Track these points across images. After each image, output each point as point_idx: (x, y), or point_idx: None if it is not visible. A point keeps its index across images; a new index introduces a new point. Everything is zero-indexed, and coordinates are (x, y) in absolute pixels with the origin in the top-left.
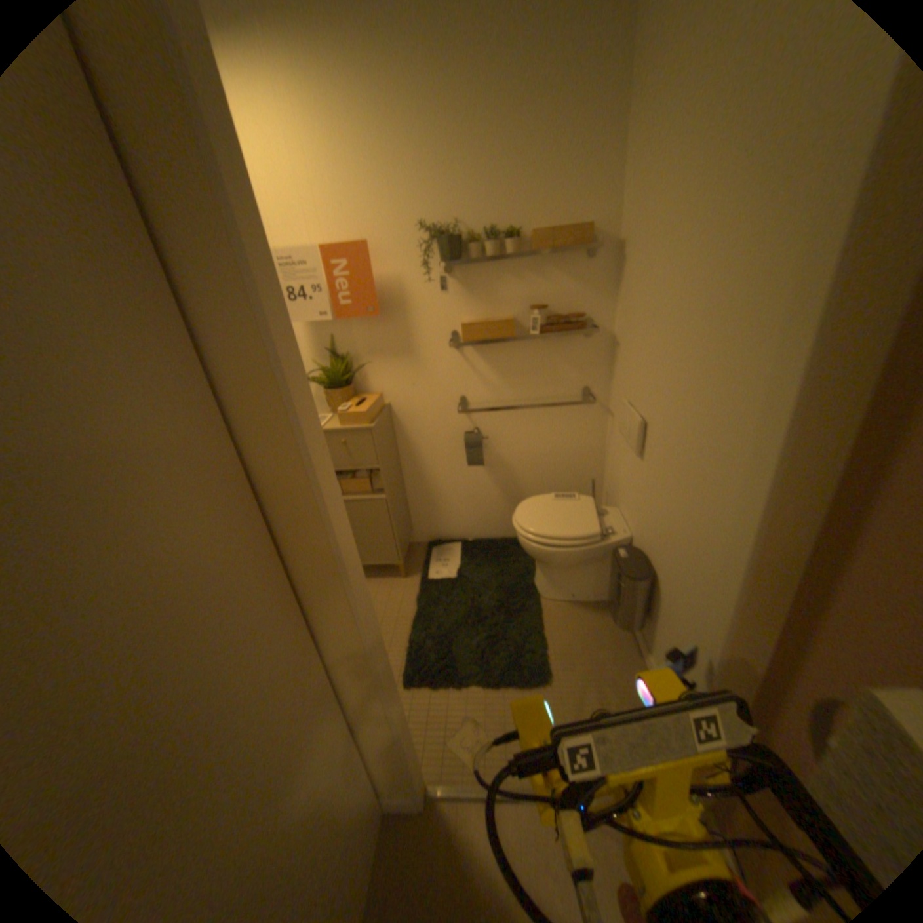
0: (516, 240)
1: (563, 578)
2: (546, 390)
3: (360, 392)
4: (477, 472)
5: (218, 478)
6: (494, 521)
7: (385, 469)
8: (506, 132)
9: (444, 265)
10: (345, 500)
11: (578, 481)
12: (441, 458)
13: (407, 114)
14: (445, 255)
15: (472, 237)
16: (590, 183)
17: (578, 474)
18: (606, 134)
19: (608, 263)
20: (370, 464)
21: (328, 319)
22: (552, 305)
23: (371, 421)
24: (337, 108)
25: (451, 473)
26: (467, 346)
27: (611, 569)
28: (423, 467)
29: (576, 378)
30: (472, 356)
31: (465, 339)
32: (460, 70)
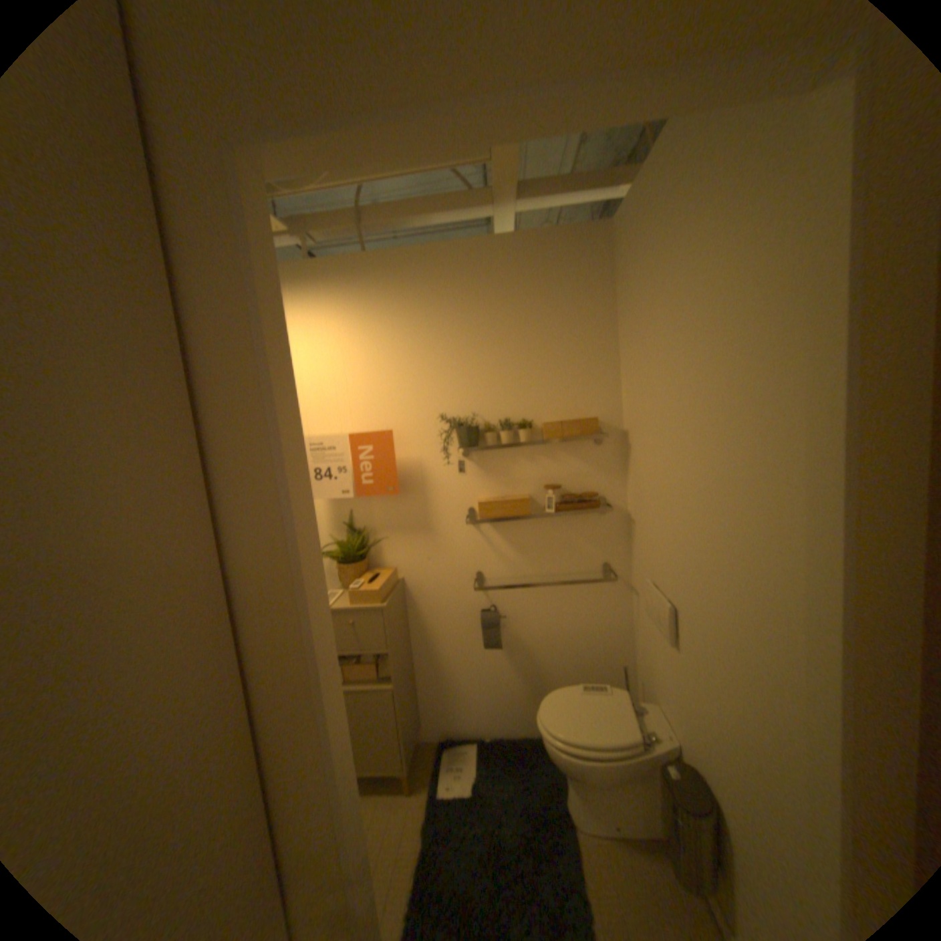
0: (528, 432)
1: (604, 804)
2: (565, 566)
3: (374, 567)
4: (494, 656)
5: (213, 699)
6: (516, 718)
7: (394, 655)
8: (517, 351)
9: (463, 451)
10: (346, 691)
11: (608, 669)
12: (455, 639)
13: (434, 338)
14: (464, 444)
15: (488, 428)
16: (591, 387)
17: (608, 660)
18: (601, 353)
19: (615, 450)
20: (378, 649)
21: (349, 496)
22: (566, 485)
23: (384, 600)
24: (377, 334)
25: (466, 657)
26: (484, 524)
27: (661, 793)
28: (436, 649)
29: (595, 555)
30: (489, 532)
31: (482, 517)
32: (478, 311)
